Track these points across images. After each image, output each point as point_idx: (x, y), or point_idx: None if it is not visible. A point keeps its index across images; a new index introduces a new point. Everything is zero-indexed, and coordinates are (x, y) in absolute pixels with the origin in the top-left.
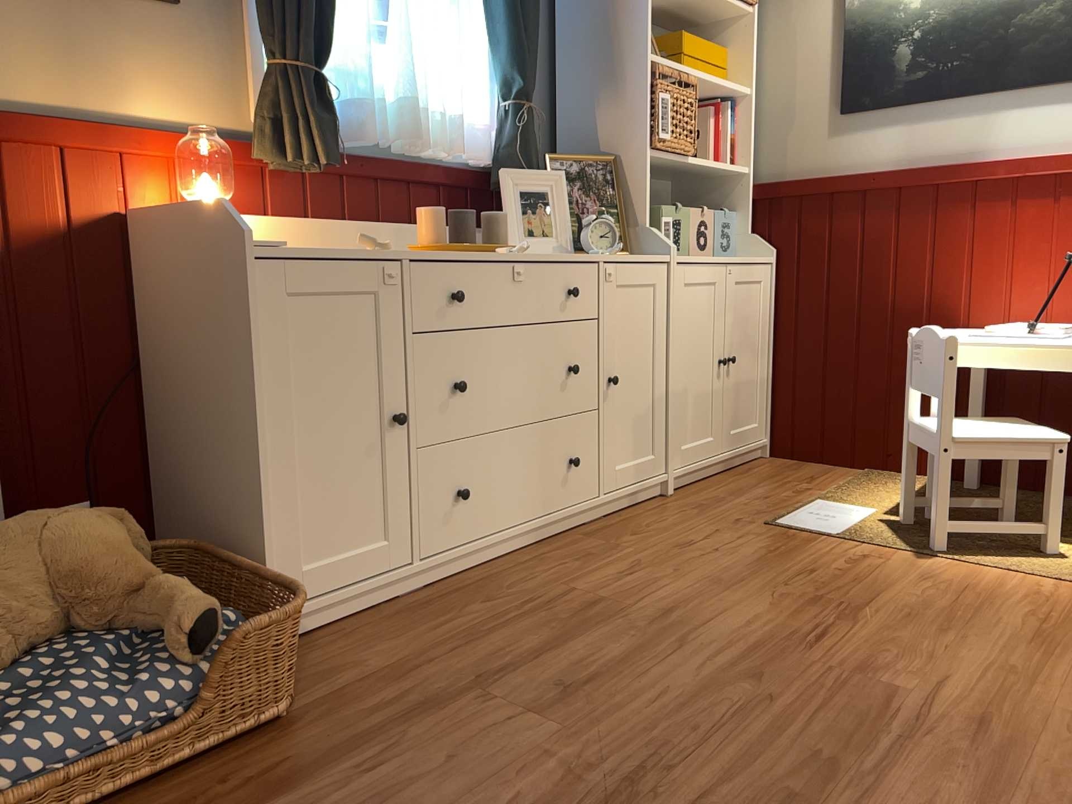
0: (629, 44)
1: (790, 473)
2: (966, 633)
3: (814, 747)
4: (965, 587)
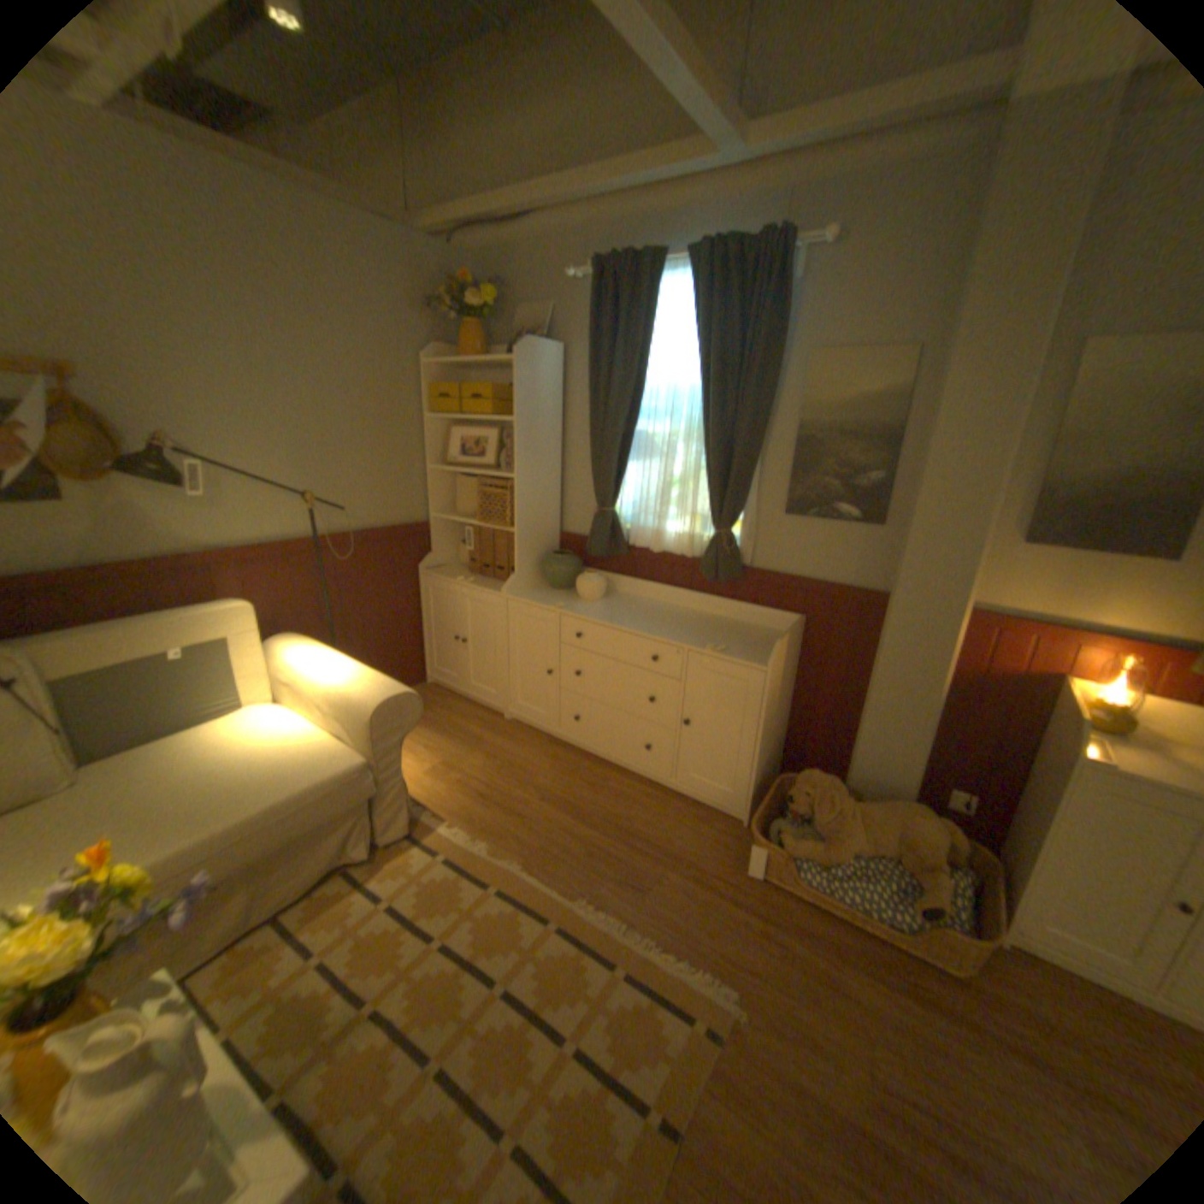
0: None
1: None
2: None
3: None
4: None
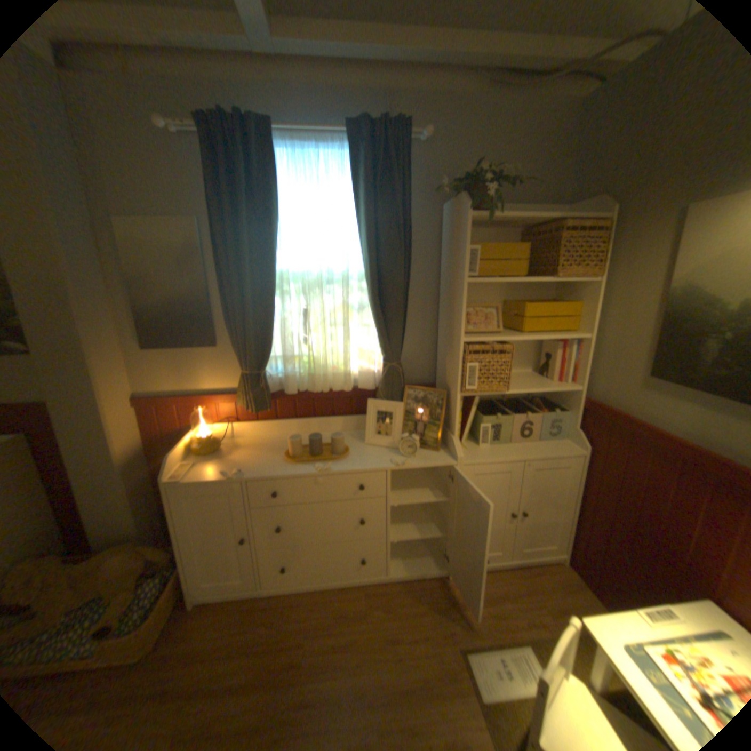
0: (456, 330)
1: (558, 599)
2: None
3: None
4: None
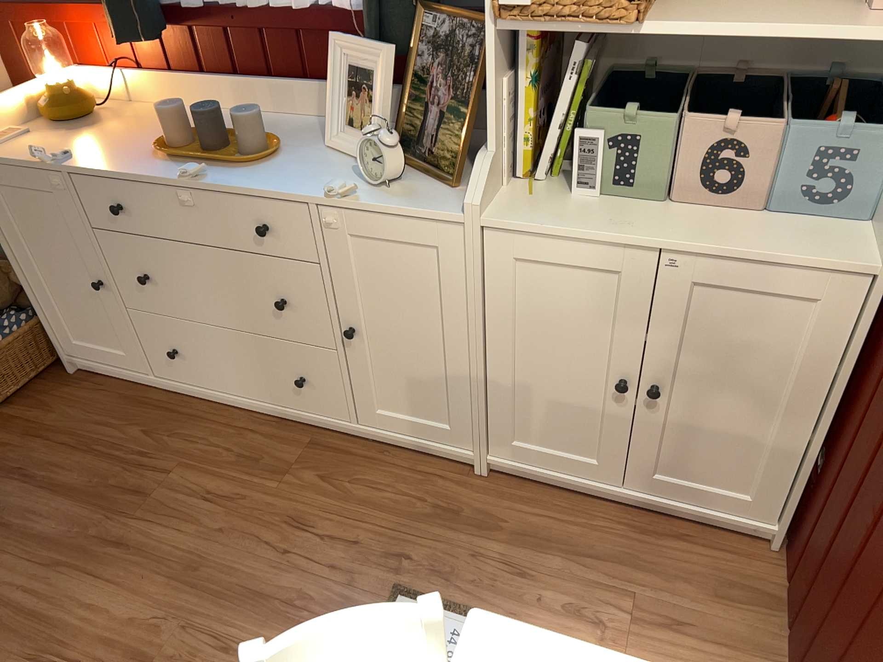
0: None
1: (689, 592)
2: None
3: None
4: None
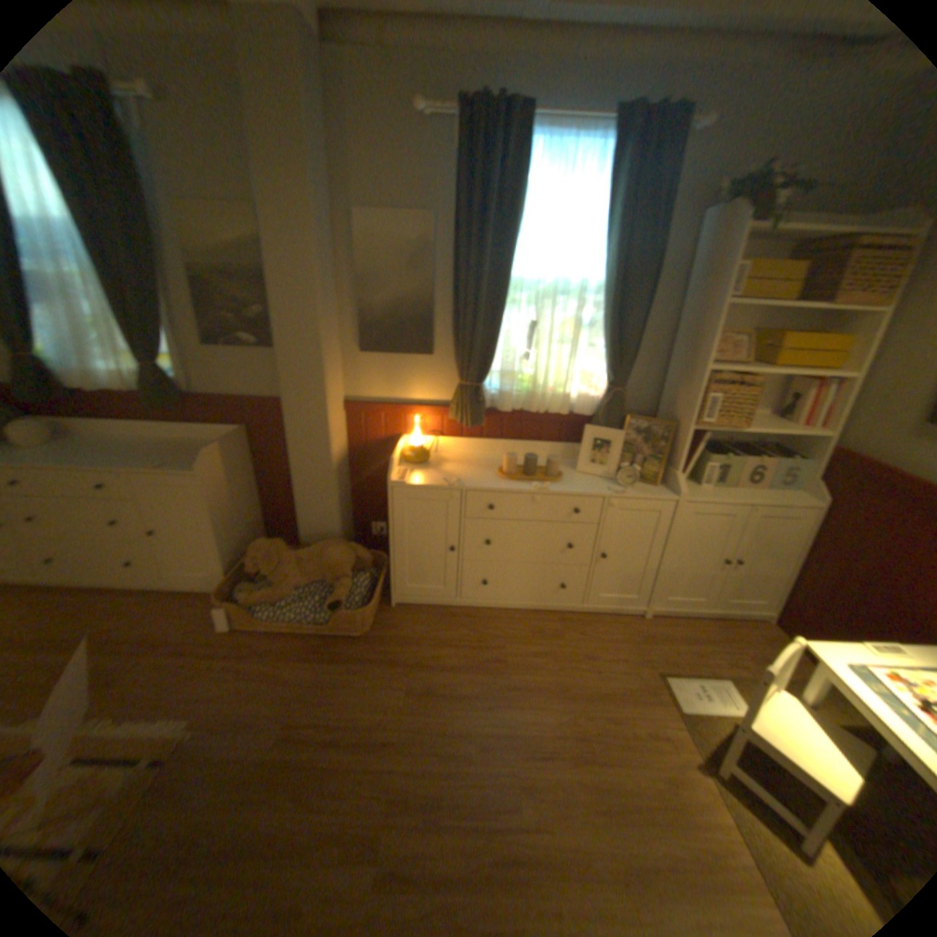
0: (701, 356)
1: (761, 650)
2: (613, 831)
3: (445, 798)
4: (680, 812)
